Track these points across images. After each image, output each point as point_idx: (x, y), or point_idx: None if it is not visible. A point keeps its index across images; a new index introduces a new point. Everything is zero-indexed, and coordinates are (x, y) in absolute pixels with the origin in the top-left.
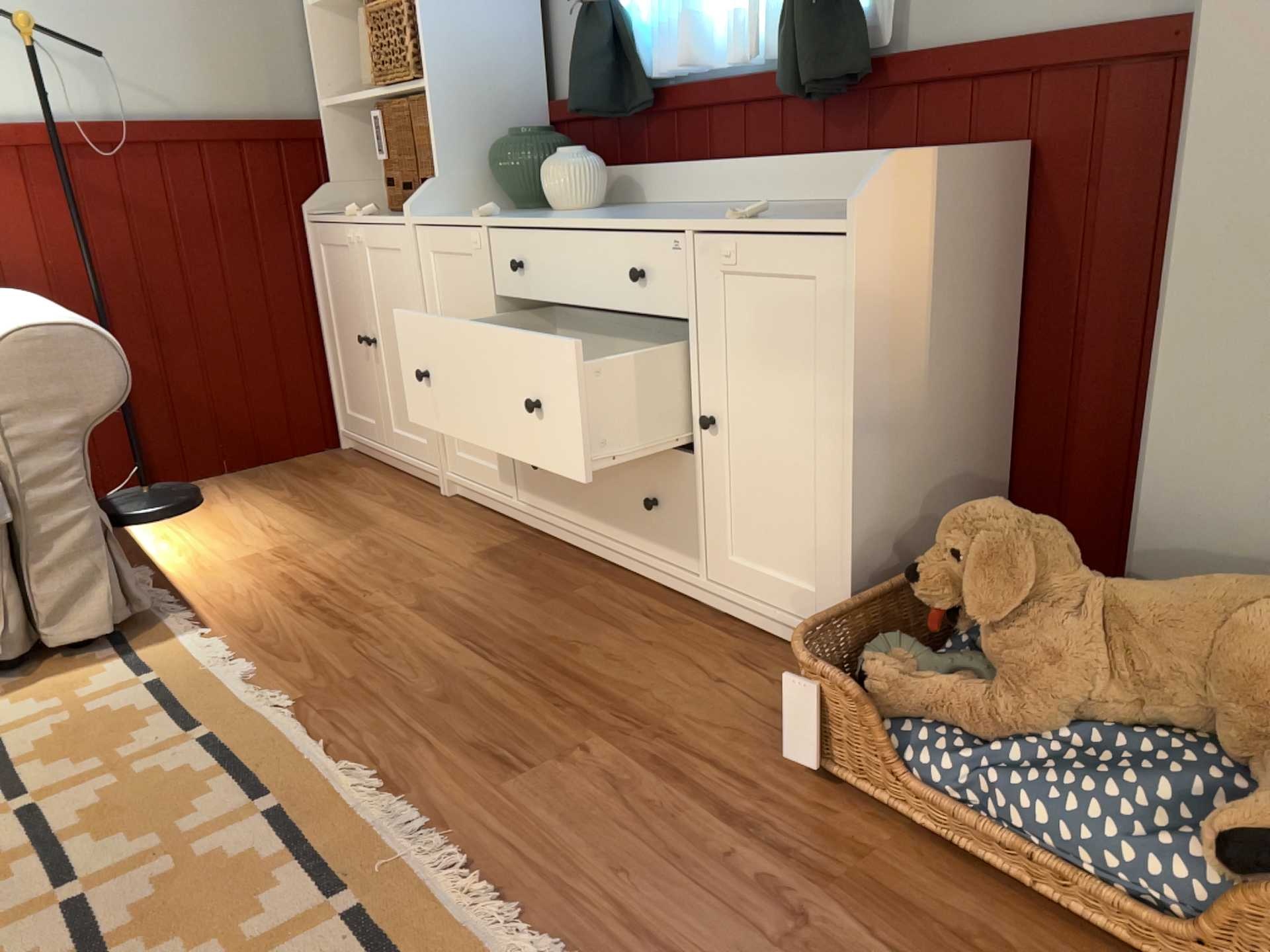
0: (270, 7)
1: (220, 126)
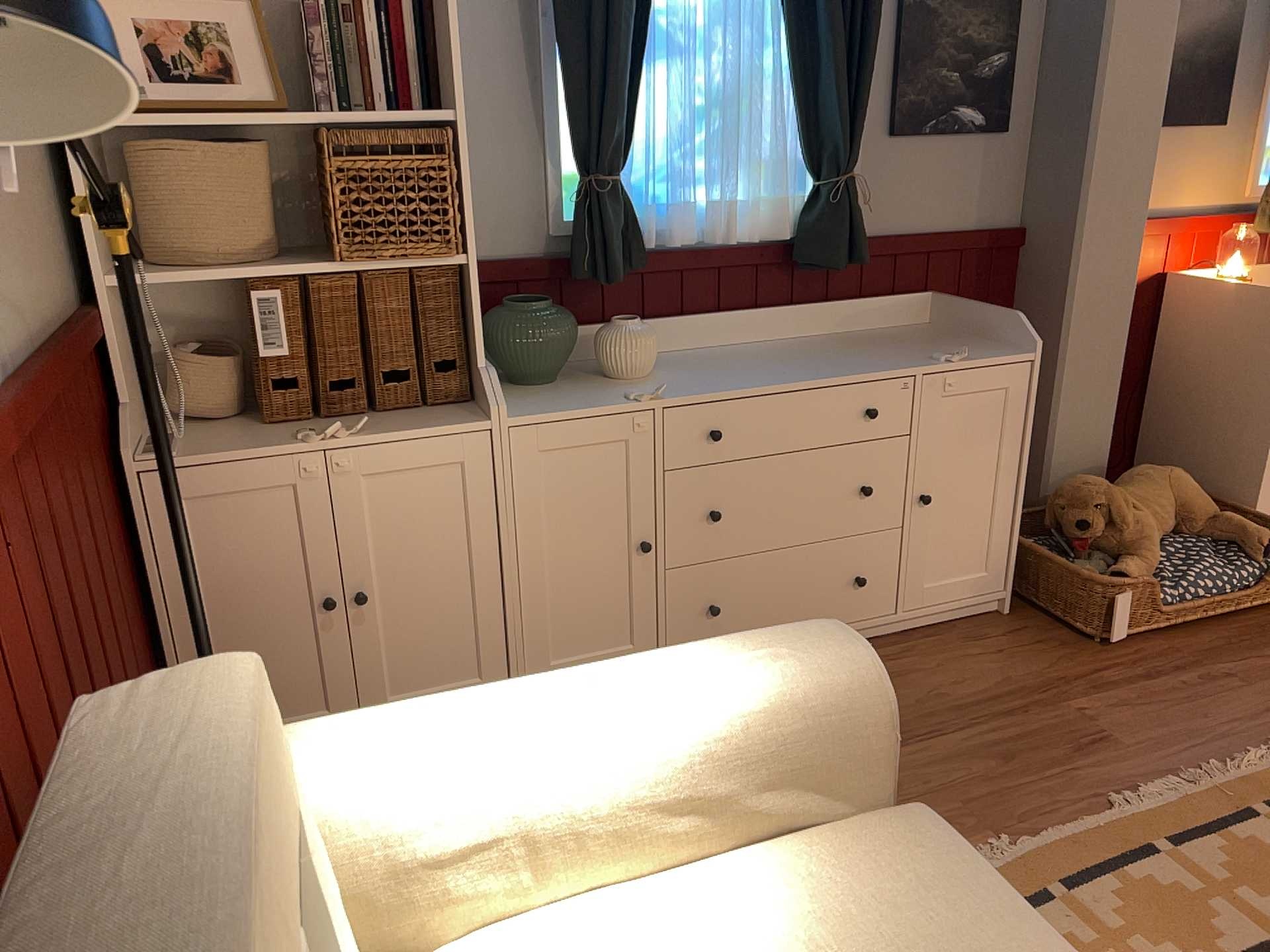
0: None
1: (63, 339)
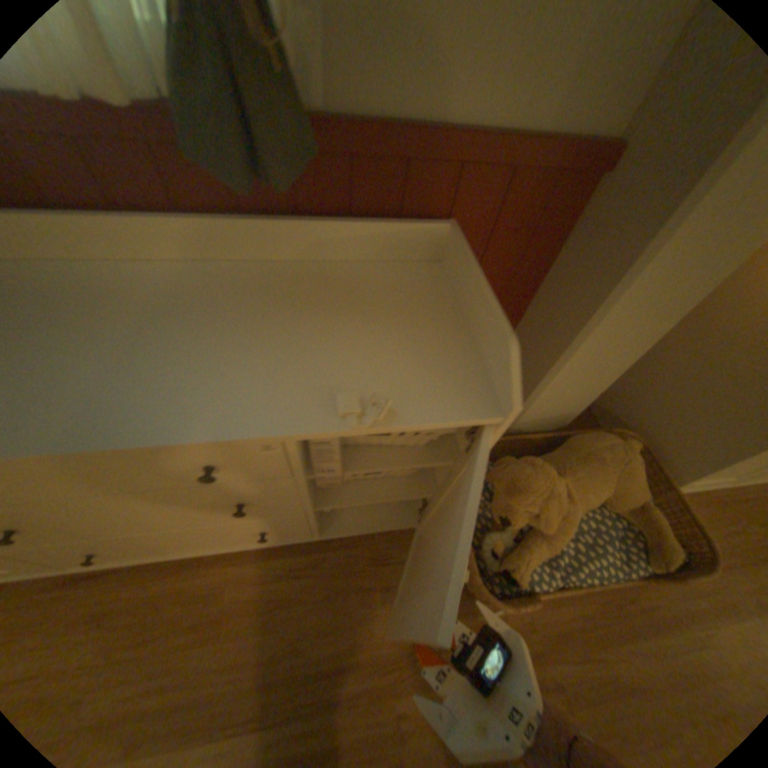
0: None
1: None
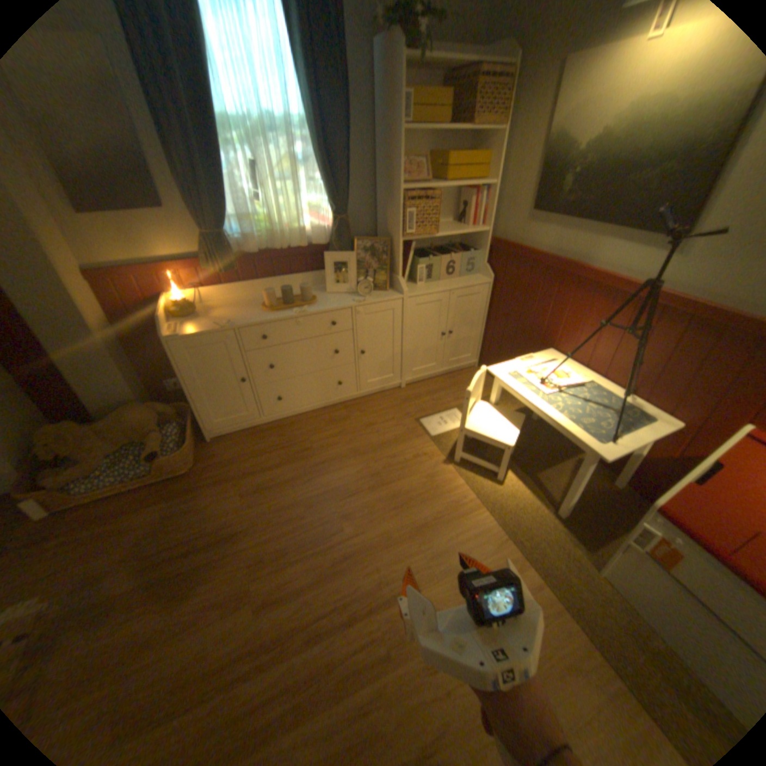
0: None
1: None
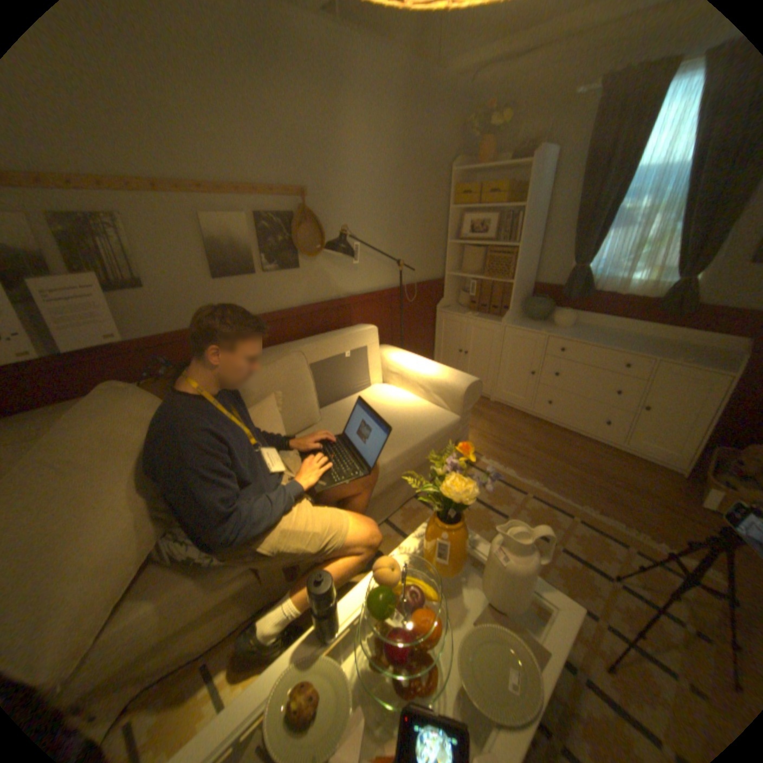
0: (437, 242)
1: (423, 283)
